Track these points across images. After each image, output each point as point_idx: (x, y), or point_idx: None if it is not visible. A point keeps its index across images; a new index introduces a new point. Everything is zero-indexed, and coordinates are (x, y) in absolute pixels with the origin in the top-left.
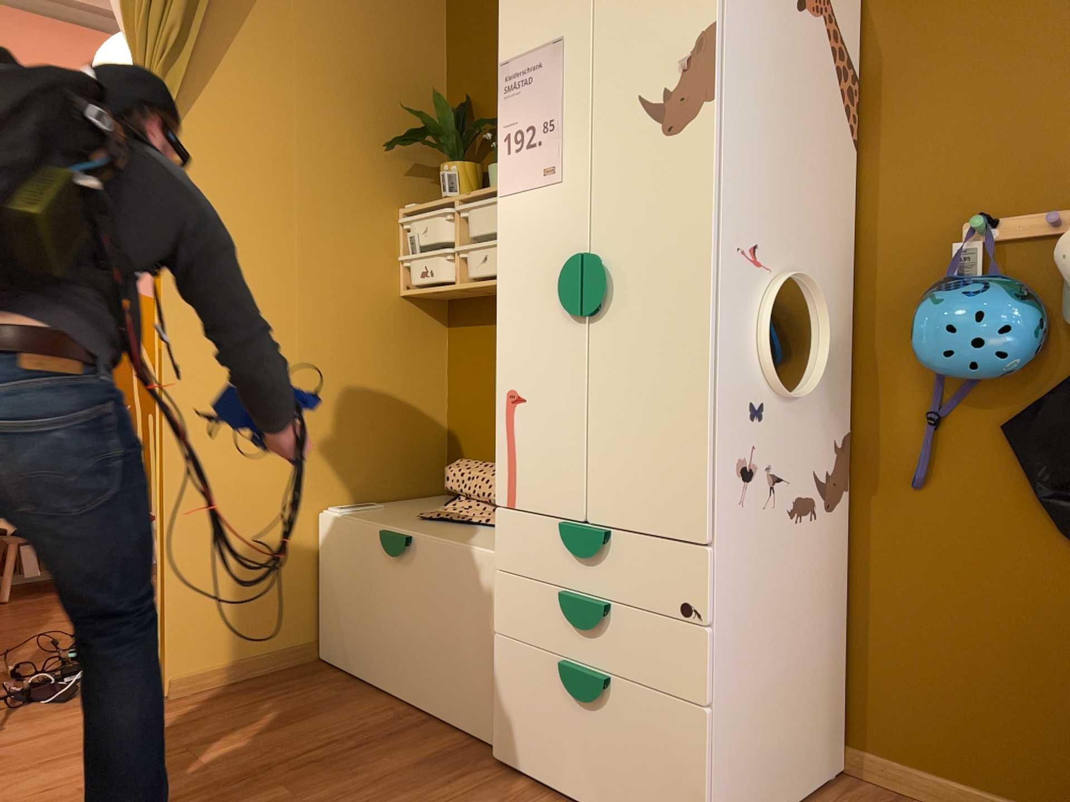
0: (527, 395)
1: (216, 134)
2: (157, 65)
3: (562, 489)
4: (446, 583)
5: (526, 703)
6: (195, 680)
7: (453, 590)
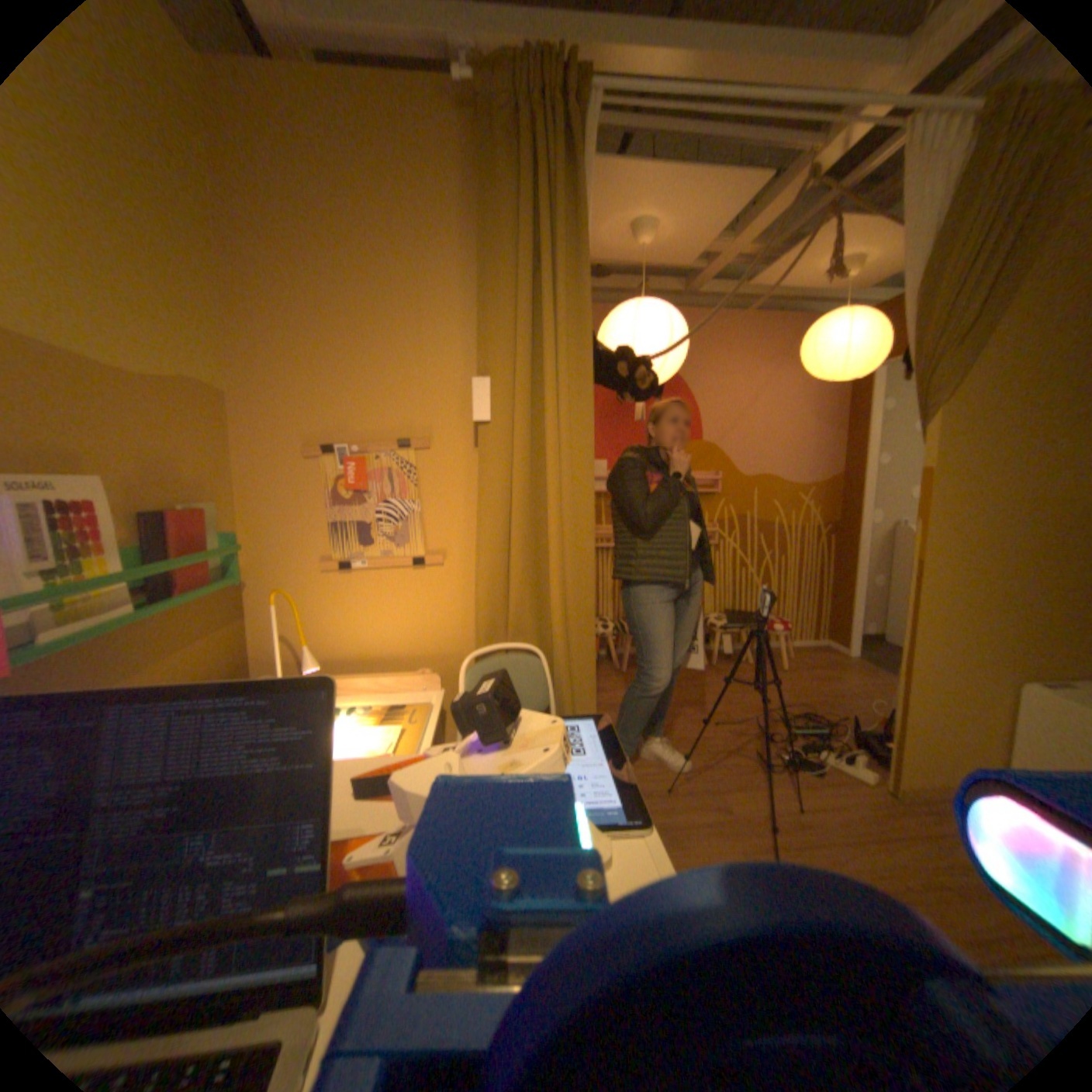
0: None
1: (981, 388)
2: (948, 343)
3: None
4: None
5: None
6: (921, 791)
7: None
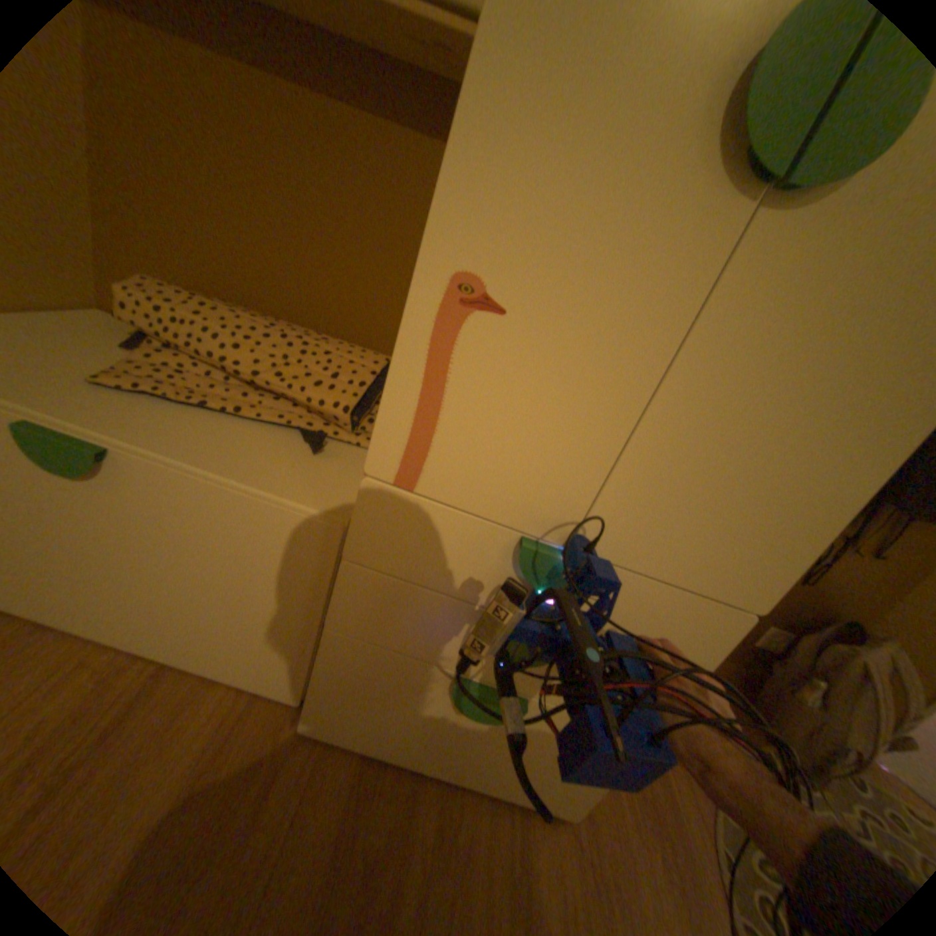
0: (516, 302)
1: None
2: None
3: (540, 489)
4: (209, 531)
5: (373, 697)
6: None
7: (227, 543)
